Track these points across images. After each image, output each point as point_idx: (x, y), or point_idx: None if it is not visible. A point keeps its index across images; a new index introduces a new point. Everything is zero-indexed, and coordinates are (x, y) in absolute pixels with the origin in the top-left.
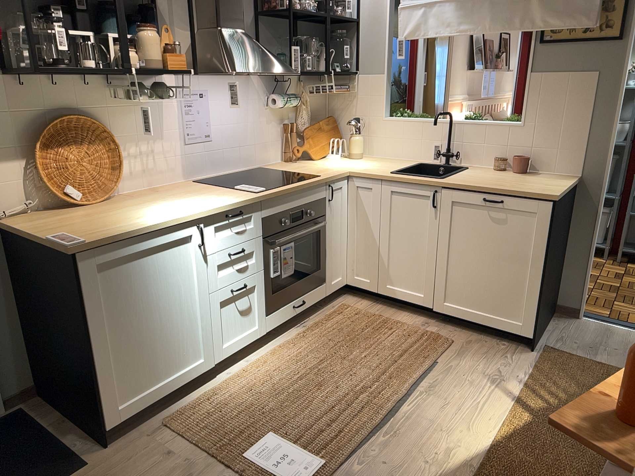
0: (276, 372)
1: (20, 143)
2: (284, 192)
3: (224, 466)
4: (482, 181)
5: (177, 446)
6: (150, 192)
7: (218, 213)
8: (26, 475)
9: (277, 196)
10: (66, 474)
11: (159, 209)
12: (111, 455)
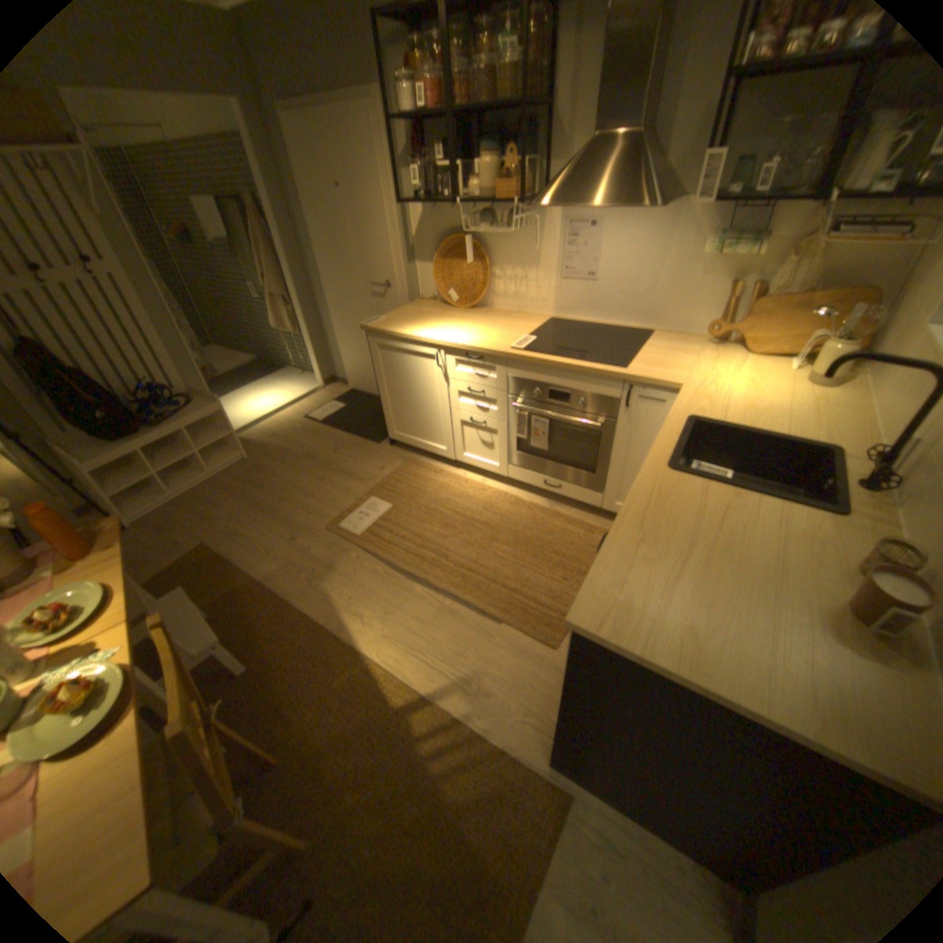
0: (466, 497)
1: (434, 250)
2: (535, 361)
3: (368, 491)
4: (675, 519)
5: (388, 469)
6: (504, 313)
7: (457, 348)
8: (374, 429)
9: (527, 362)
10: (372, 439)
11: (447, 327)
12: (385, 448)
